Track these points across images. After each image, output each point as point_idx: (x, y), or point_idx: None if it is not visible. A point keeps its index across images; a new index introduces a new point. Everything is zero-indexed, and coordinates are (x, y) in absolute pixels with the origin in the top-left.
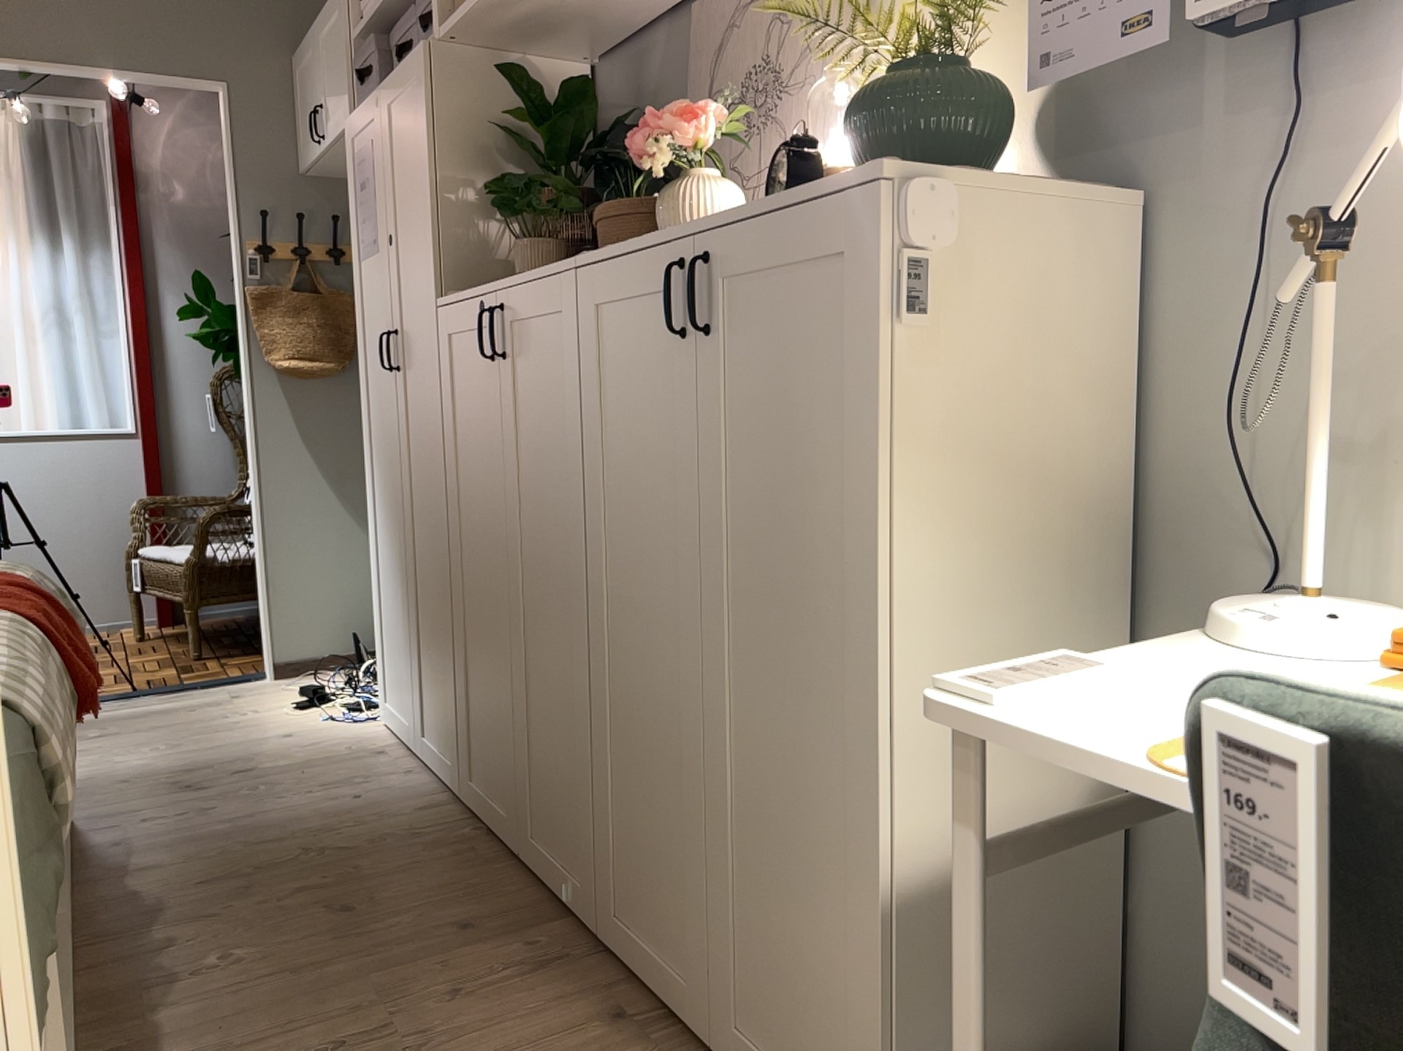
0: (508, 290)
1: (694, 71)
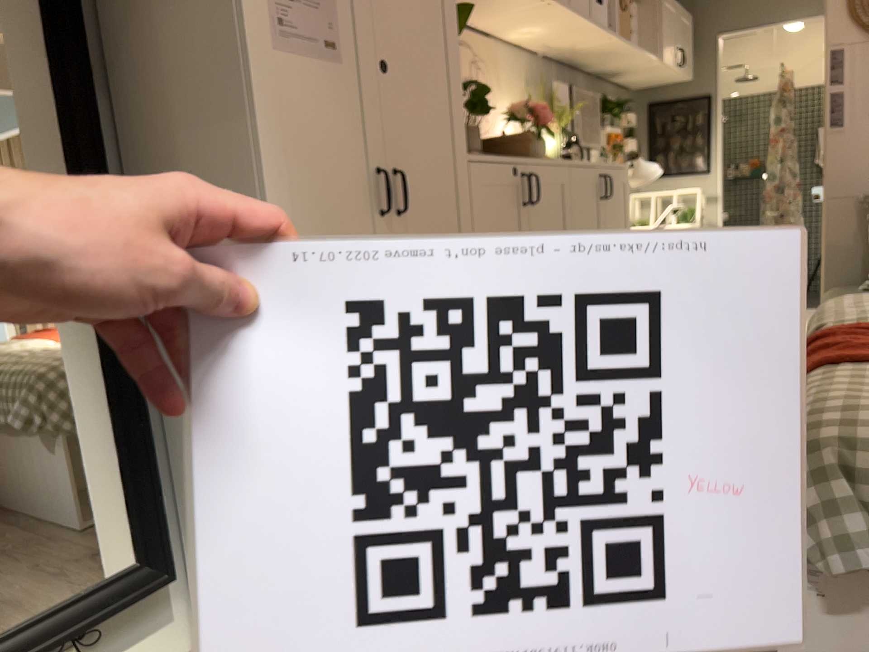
0: (537, 165)
1: None
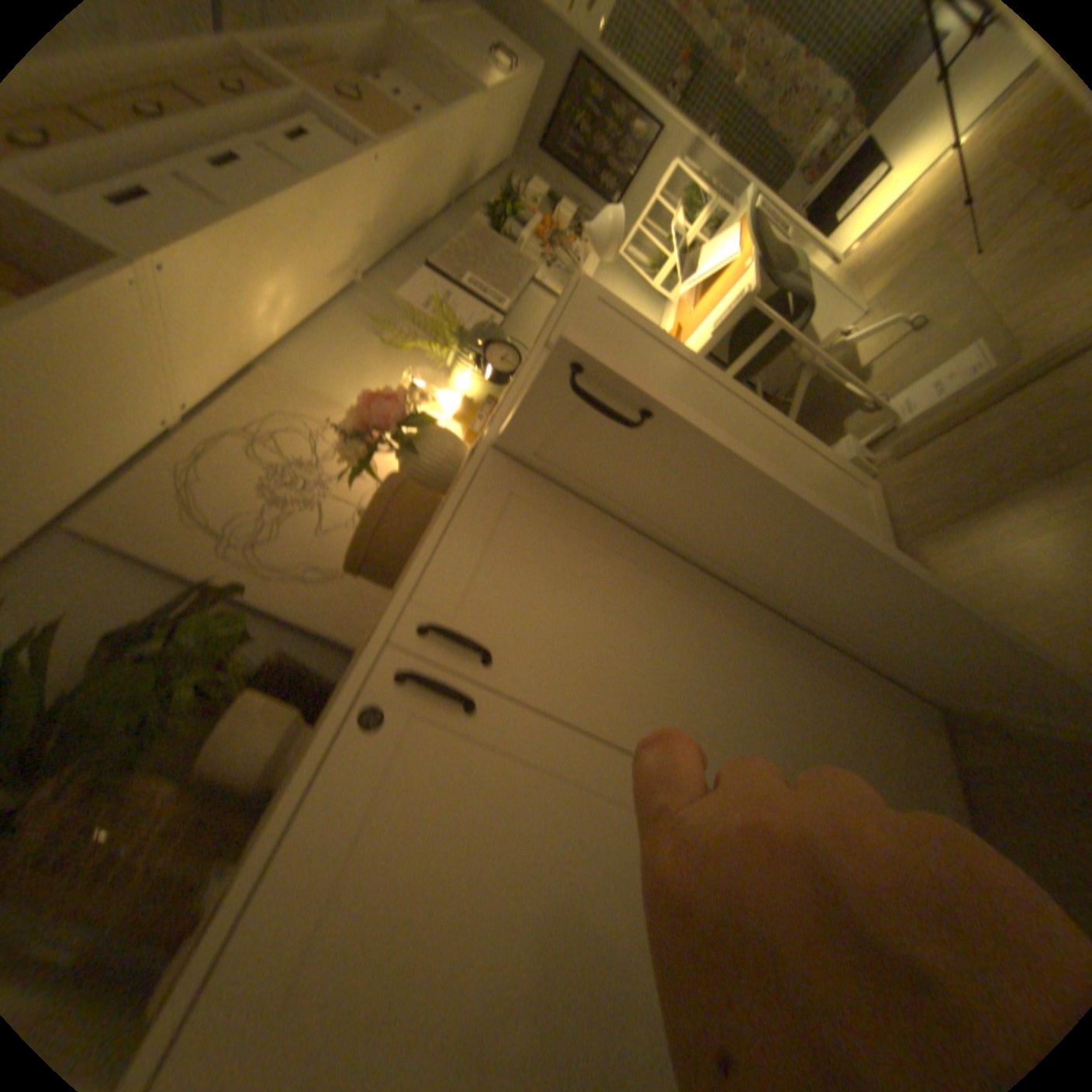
0: (424, 583)
1: (154, 547)
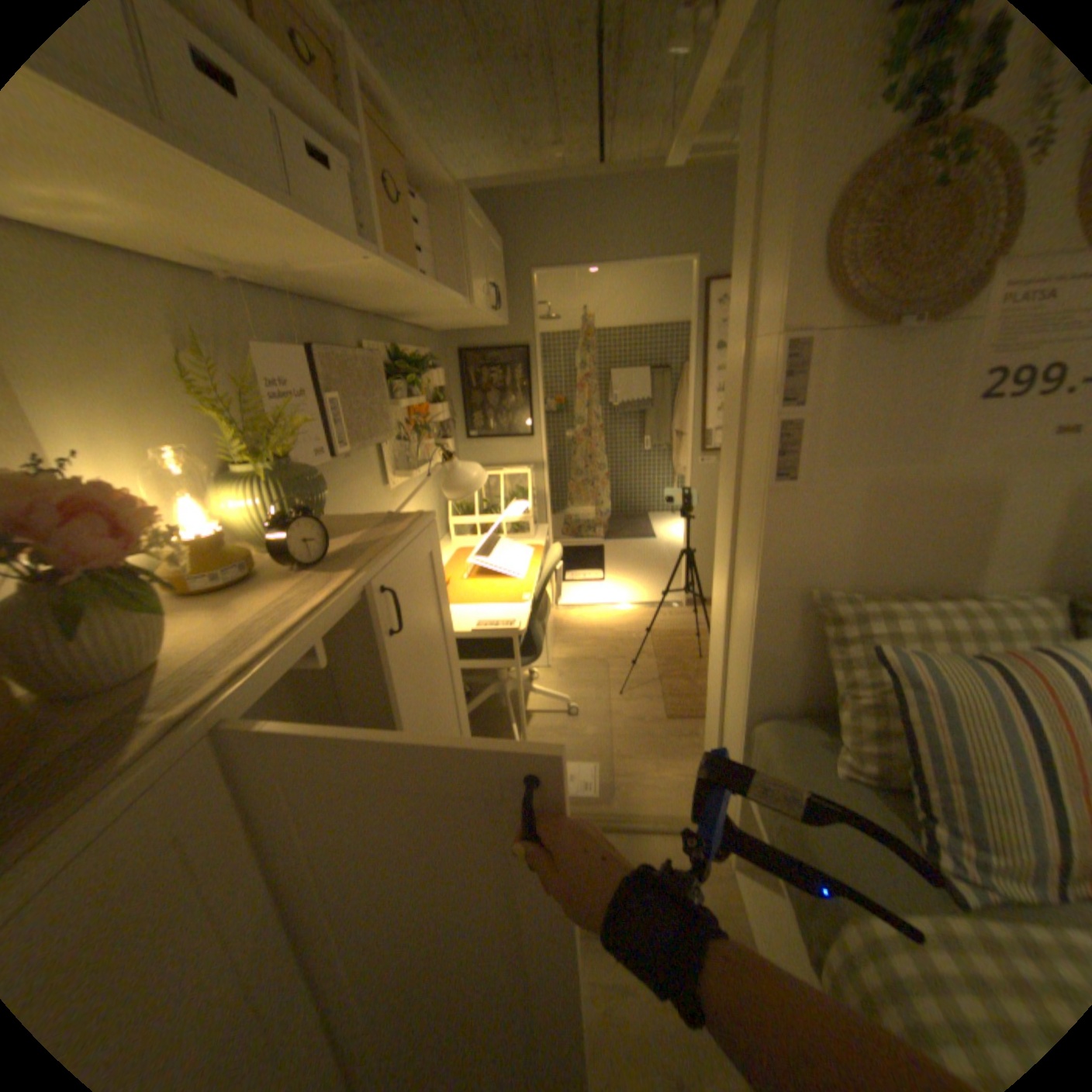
0: None
1: None
